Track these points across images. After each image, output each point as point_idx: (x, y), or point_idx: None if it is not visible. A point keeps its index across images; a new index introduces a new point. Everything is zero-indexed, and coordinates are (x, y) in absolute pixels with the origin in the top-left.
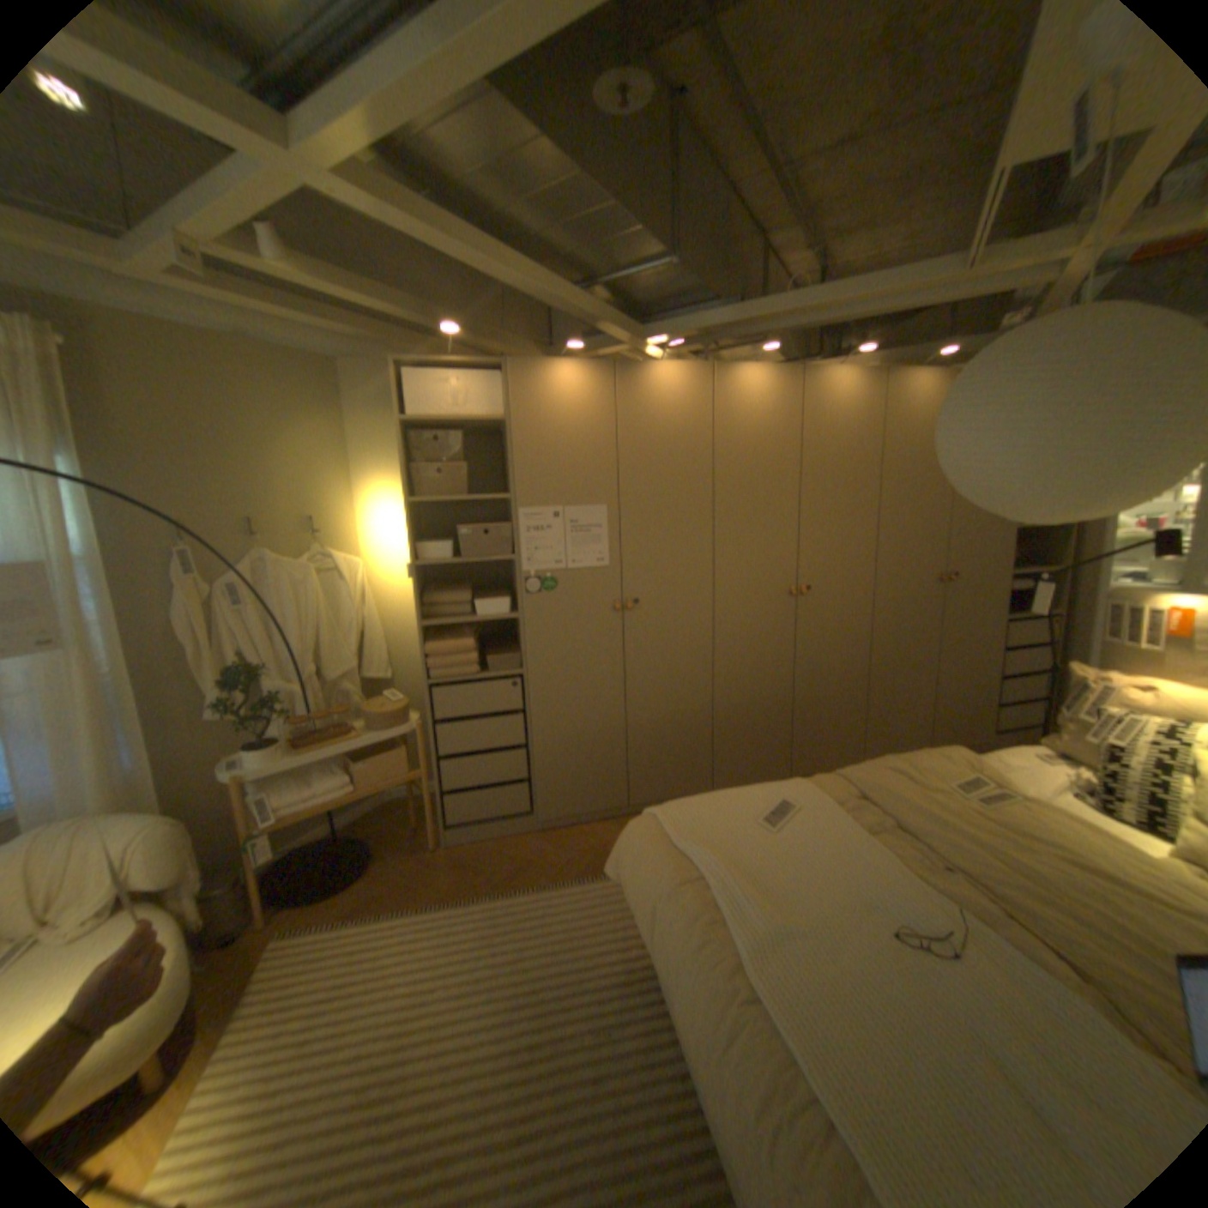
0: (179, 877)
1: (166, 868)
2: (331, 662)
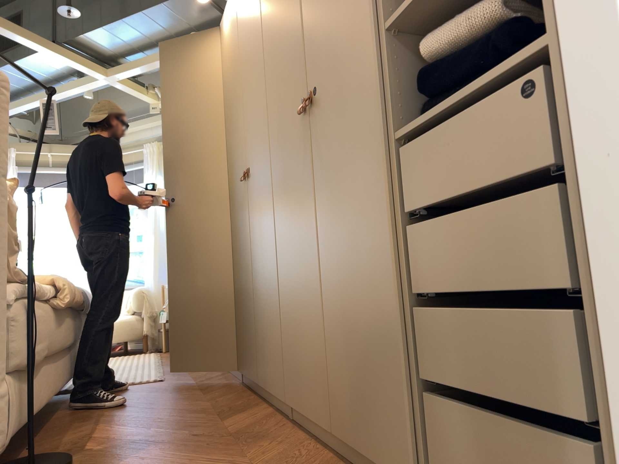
0: (141, 306)
1: (138, 300)
2: None
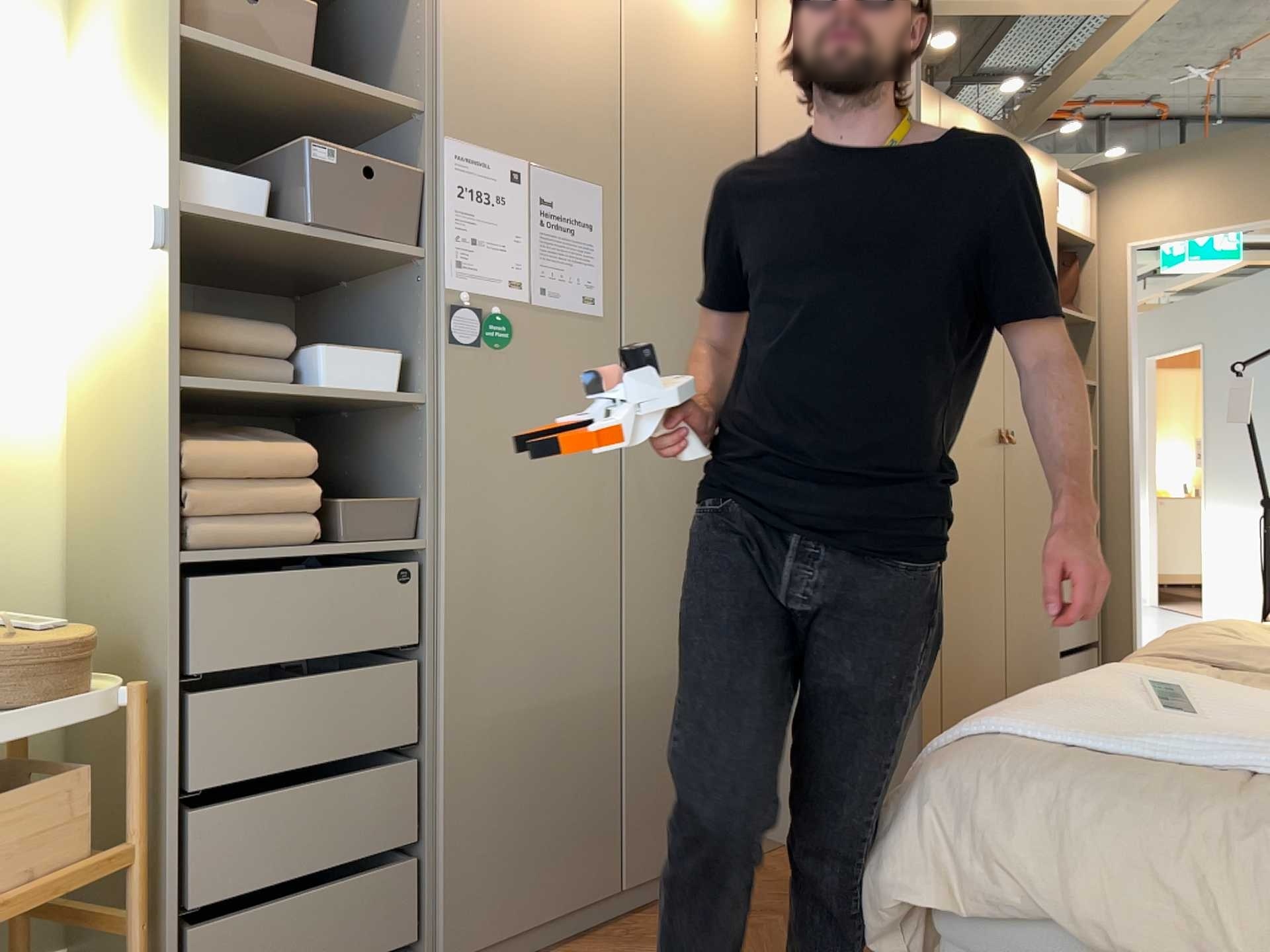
0: None
1: None
2: None
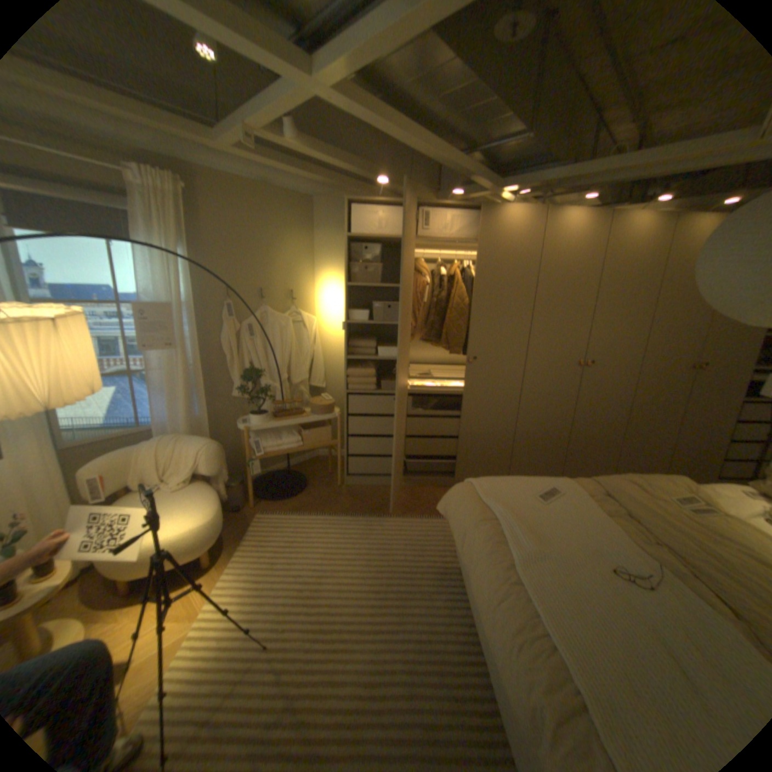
0: (218, 471)
1: (213, 465)
2: (295, 373)
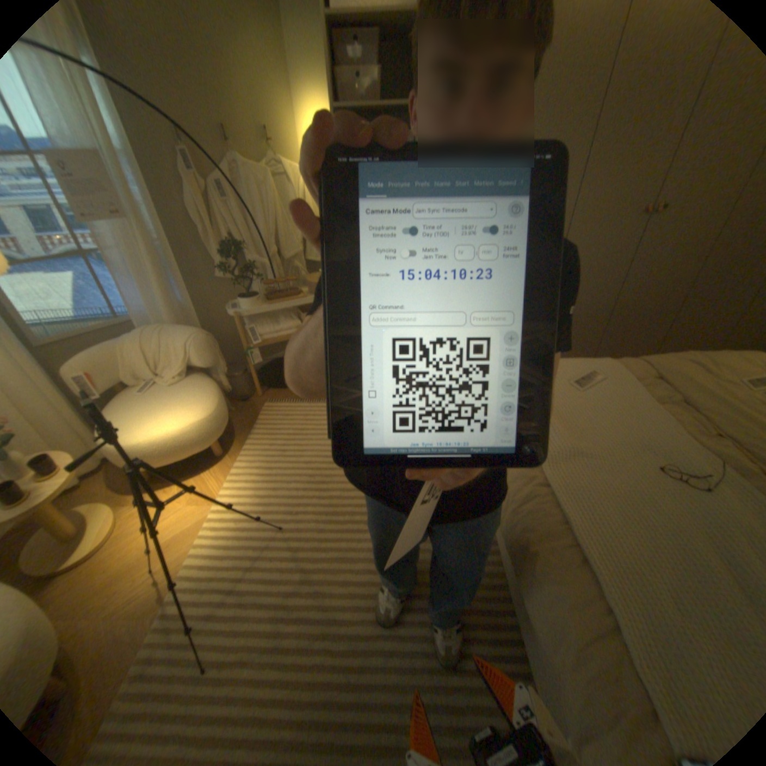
0: (213, 363)
1: (206, 357)
2: (285, 246)
